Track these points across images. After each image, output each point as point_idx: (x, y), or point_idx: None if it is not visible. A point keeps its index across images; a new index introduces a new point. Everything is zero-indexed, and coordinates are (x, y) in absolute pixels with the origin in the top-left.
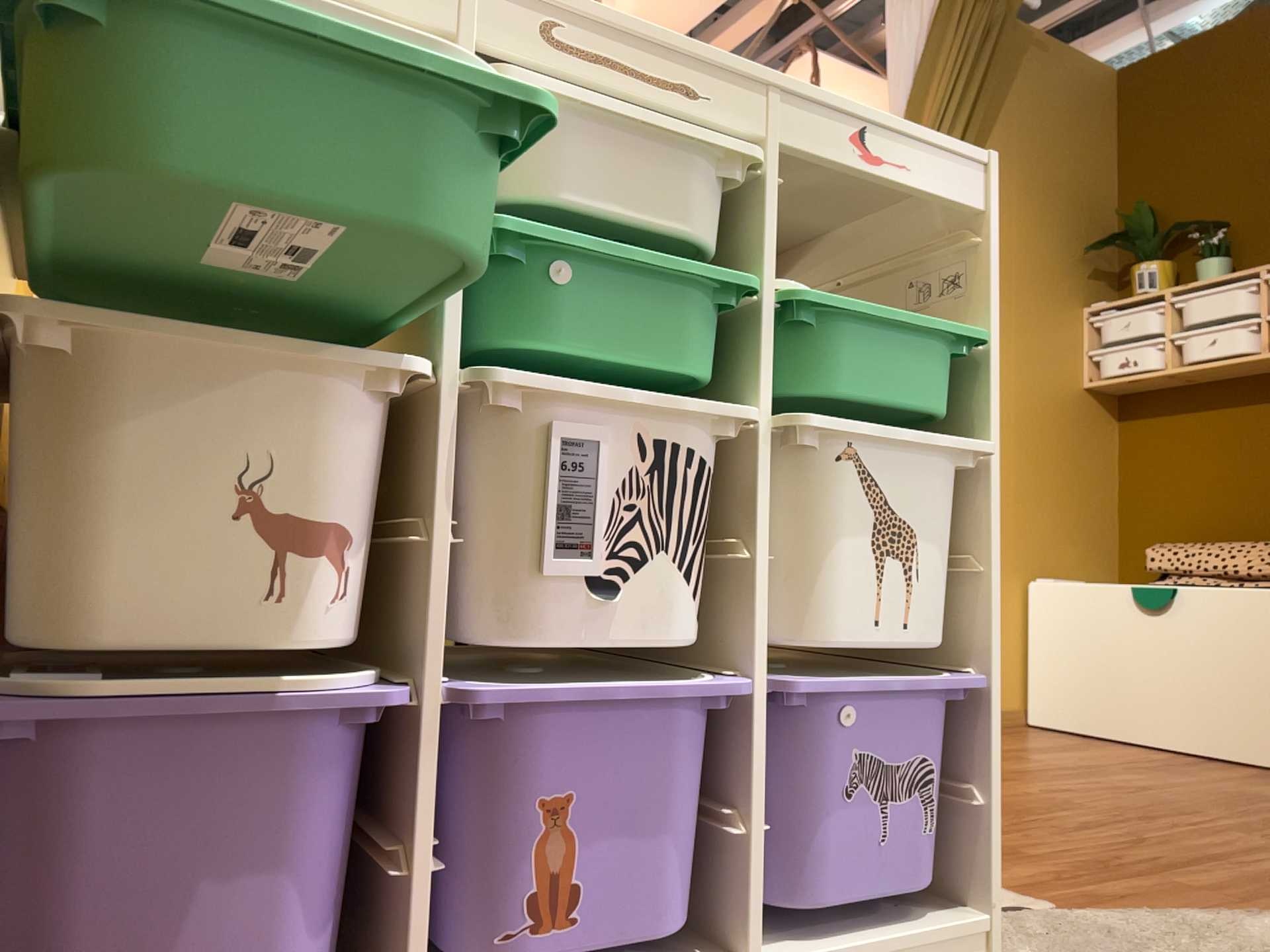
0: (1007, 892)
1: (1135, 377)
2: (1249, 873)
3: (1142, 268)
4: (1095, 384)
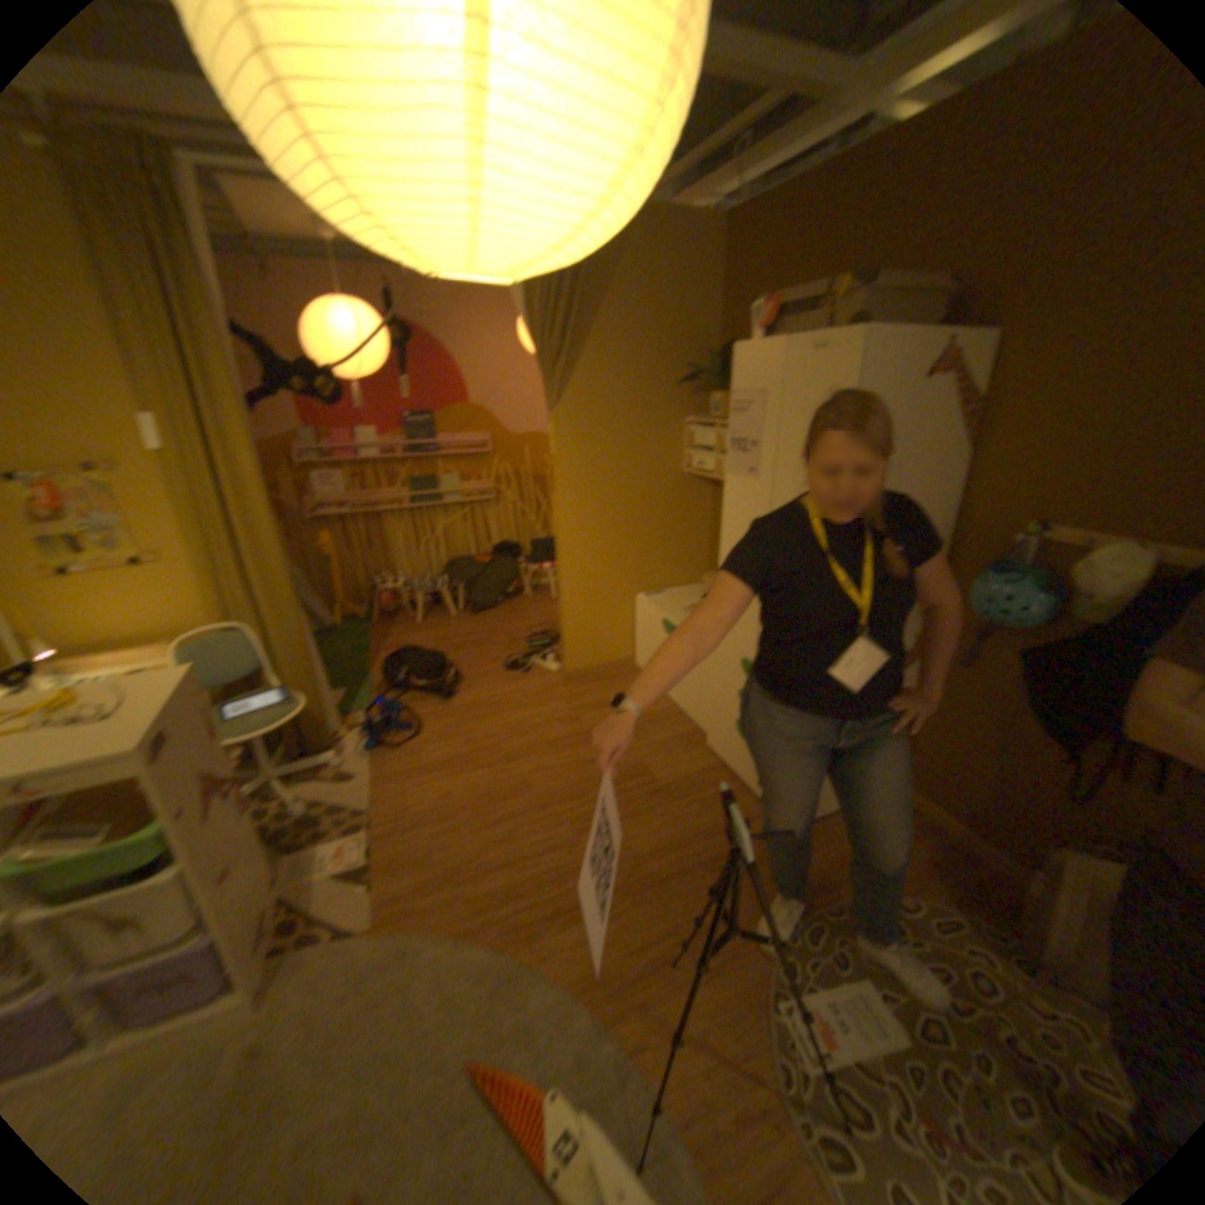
0: (356, 926)
1: (705, 477)
2: (506, 893)
3: (718, 396)
4: (690, 473)
